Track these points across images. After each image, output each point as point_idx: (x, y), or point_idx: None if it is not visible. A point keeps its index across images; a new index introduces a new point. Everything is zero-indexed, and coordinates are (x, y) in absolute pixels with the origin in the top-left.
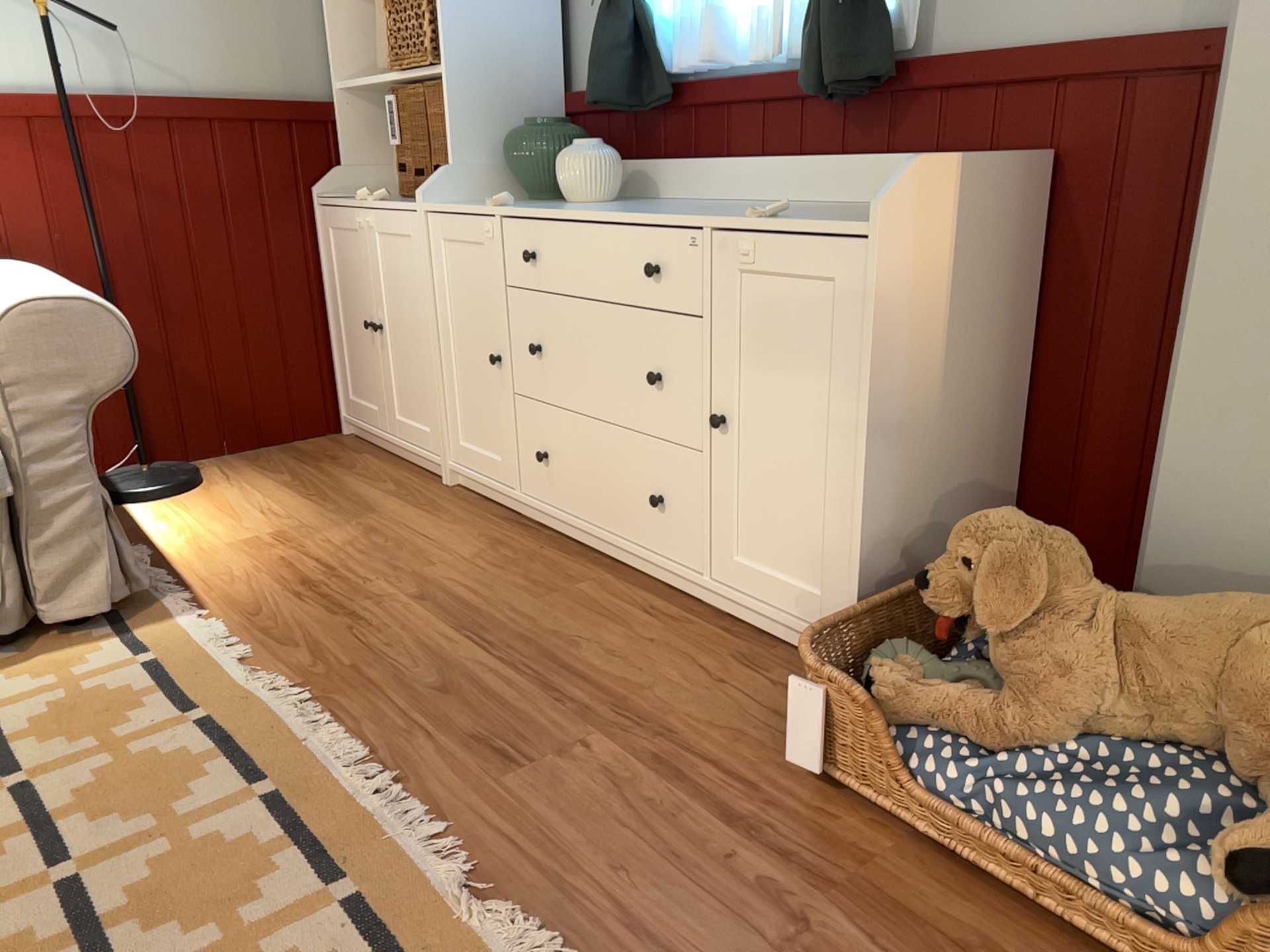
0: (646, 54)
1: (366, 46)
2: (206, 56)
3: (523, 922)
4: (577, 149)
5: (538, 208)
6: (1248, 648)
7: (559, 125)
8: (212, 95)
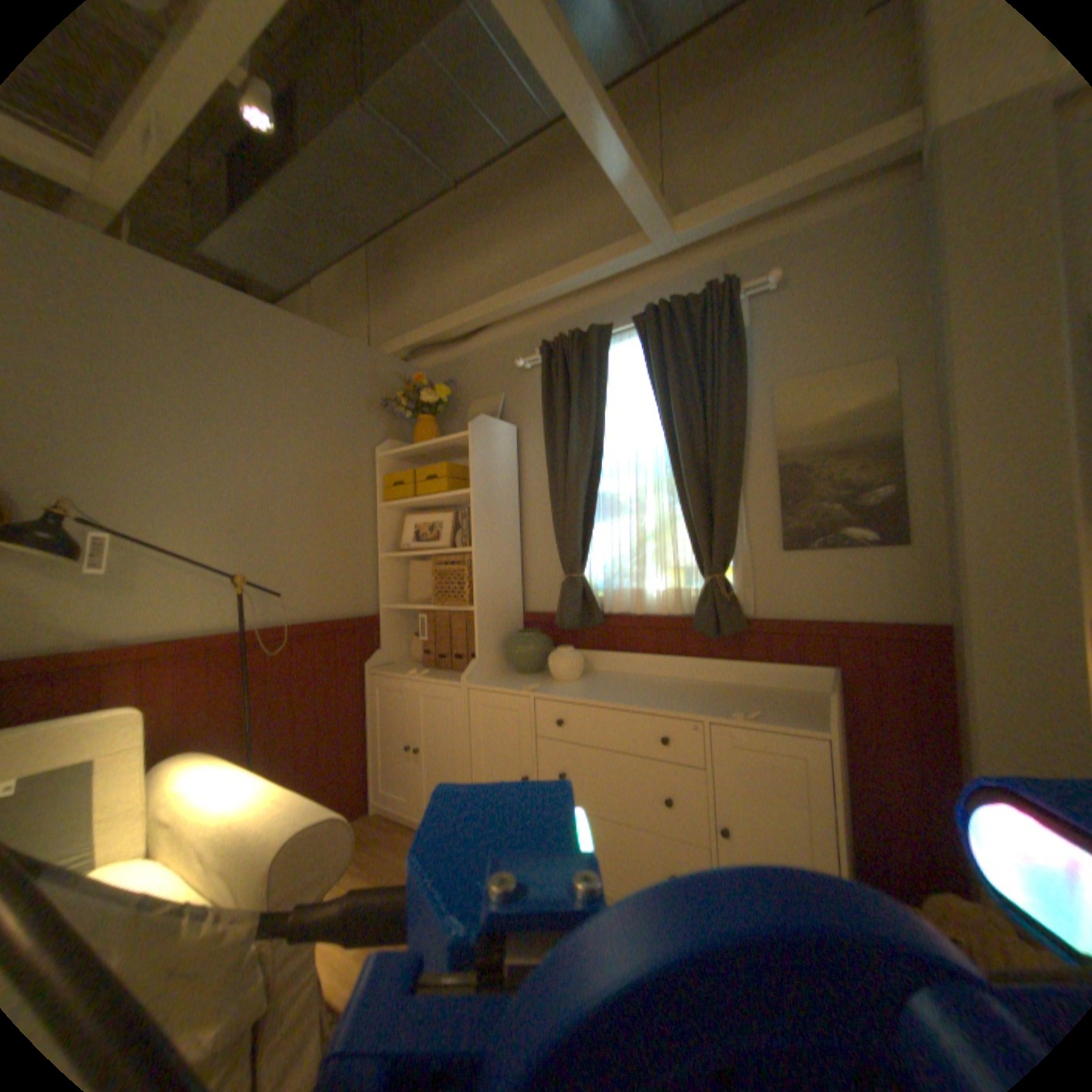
0: (585, 599)
1: (398, 581)
2: (315, 596)
3: None
4: (564, 651)
5: (558, 691)
6: None
7: (539, 633)
8: (315, 616)
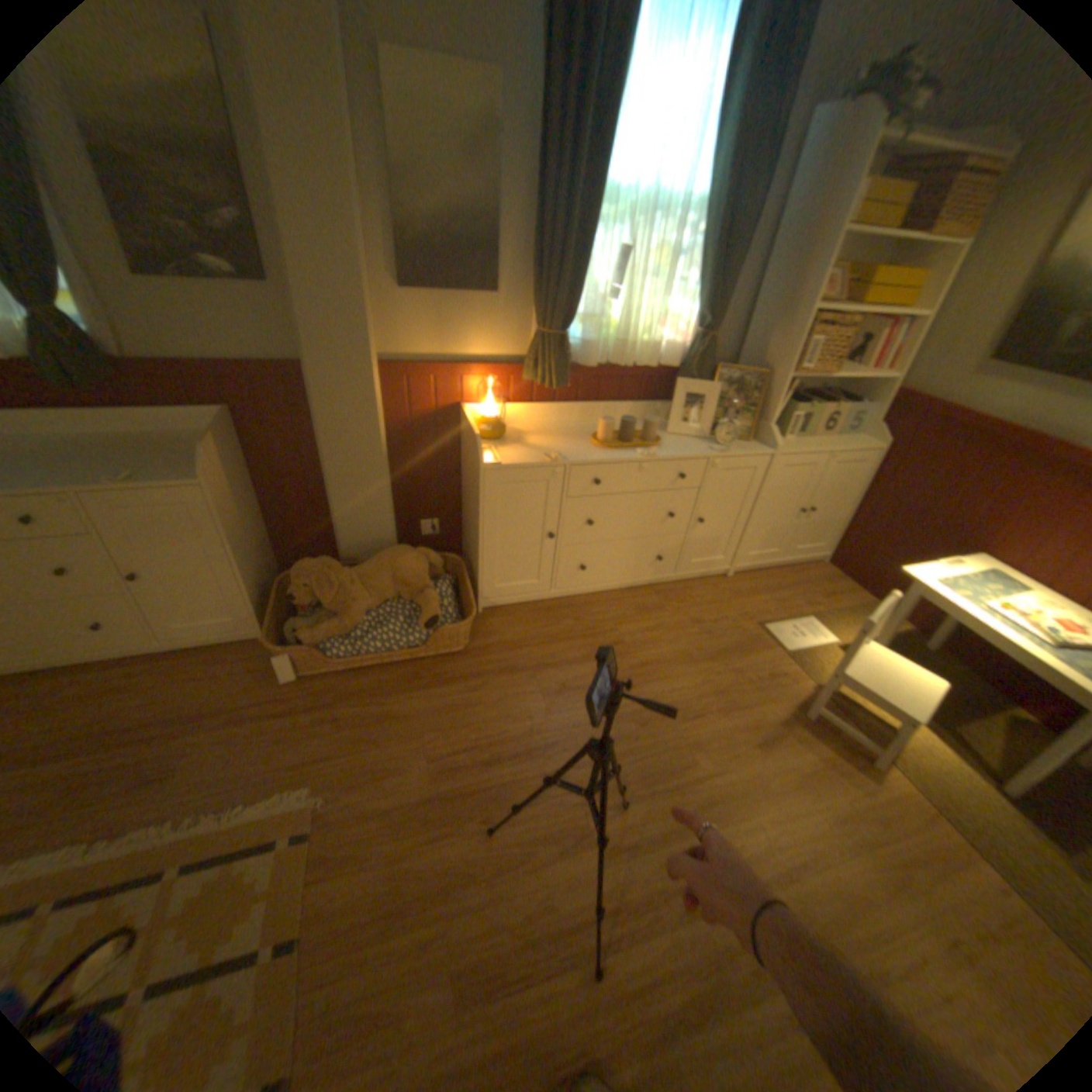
0: None
1: None
2: None
3: (254, 804)
4: None
5: None
6: (393, 570)
7: None
8: None
